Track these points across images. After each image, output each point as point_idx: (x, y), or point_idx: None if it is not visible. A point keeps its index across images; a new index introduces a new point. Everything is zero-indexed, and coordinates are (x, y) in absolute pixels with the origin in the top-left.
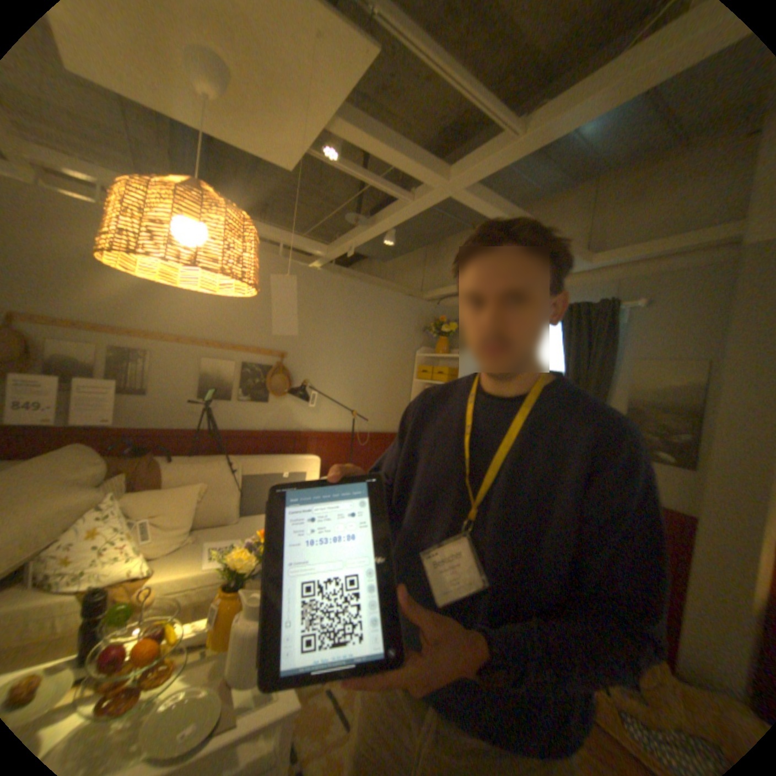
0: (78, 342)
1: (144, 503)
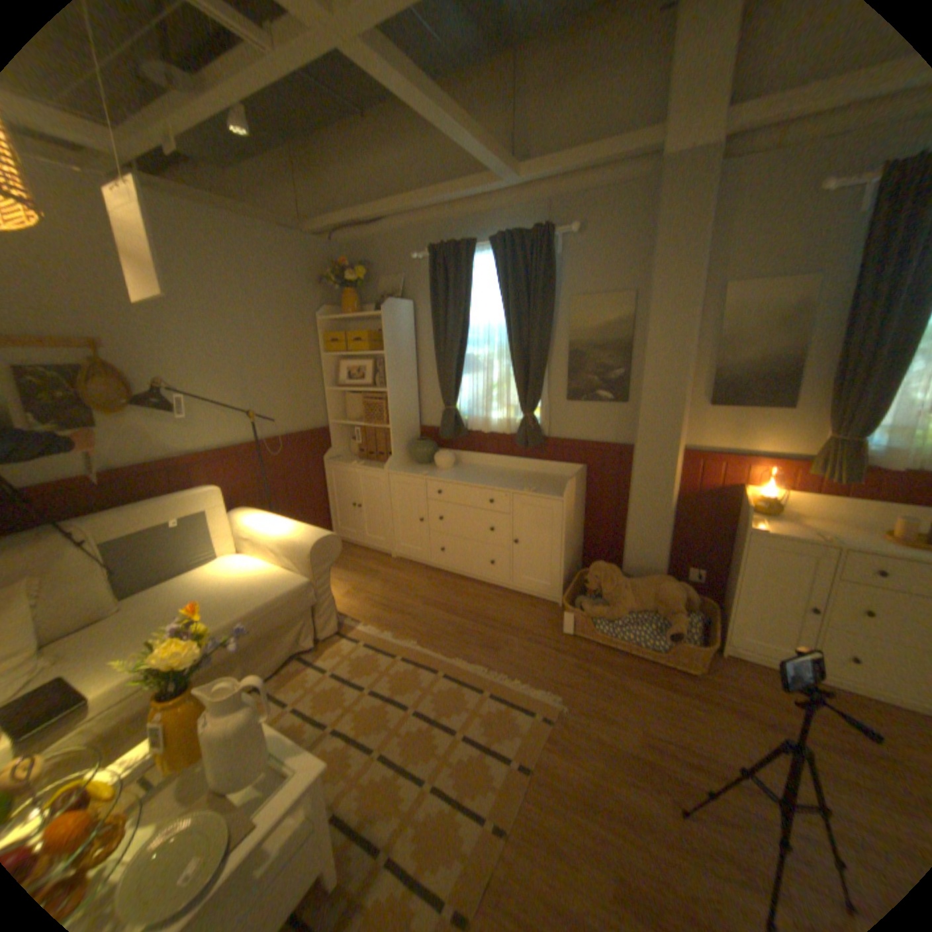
0: None
1: None
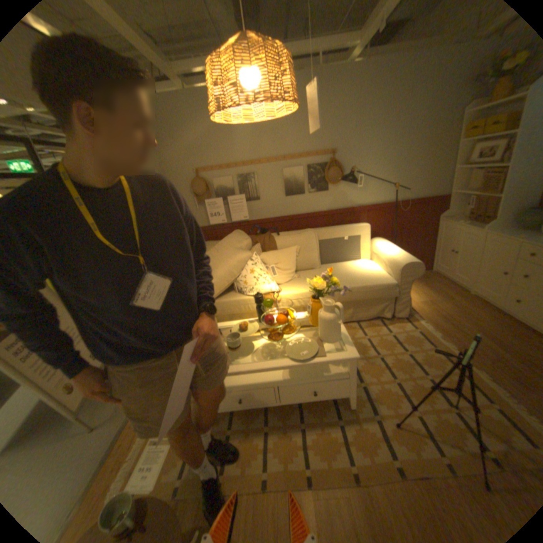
0: (223, 177)
1: (270, 257)
